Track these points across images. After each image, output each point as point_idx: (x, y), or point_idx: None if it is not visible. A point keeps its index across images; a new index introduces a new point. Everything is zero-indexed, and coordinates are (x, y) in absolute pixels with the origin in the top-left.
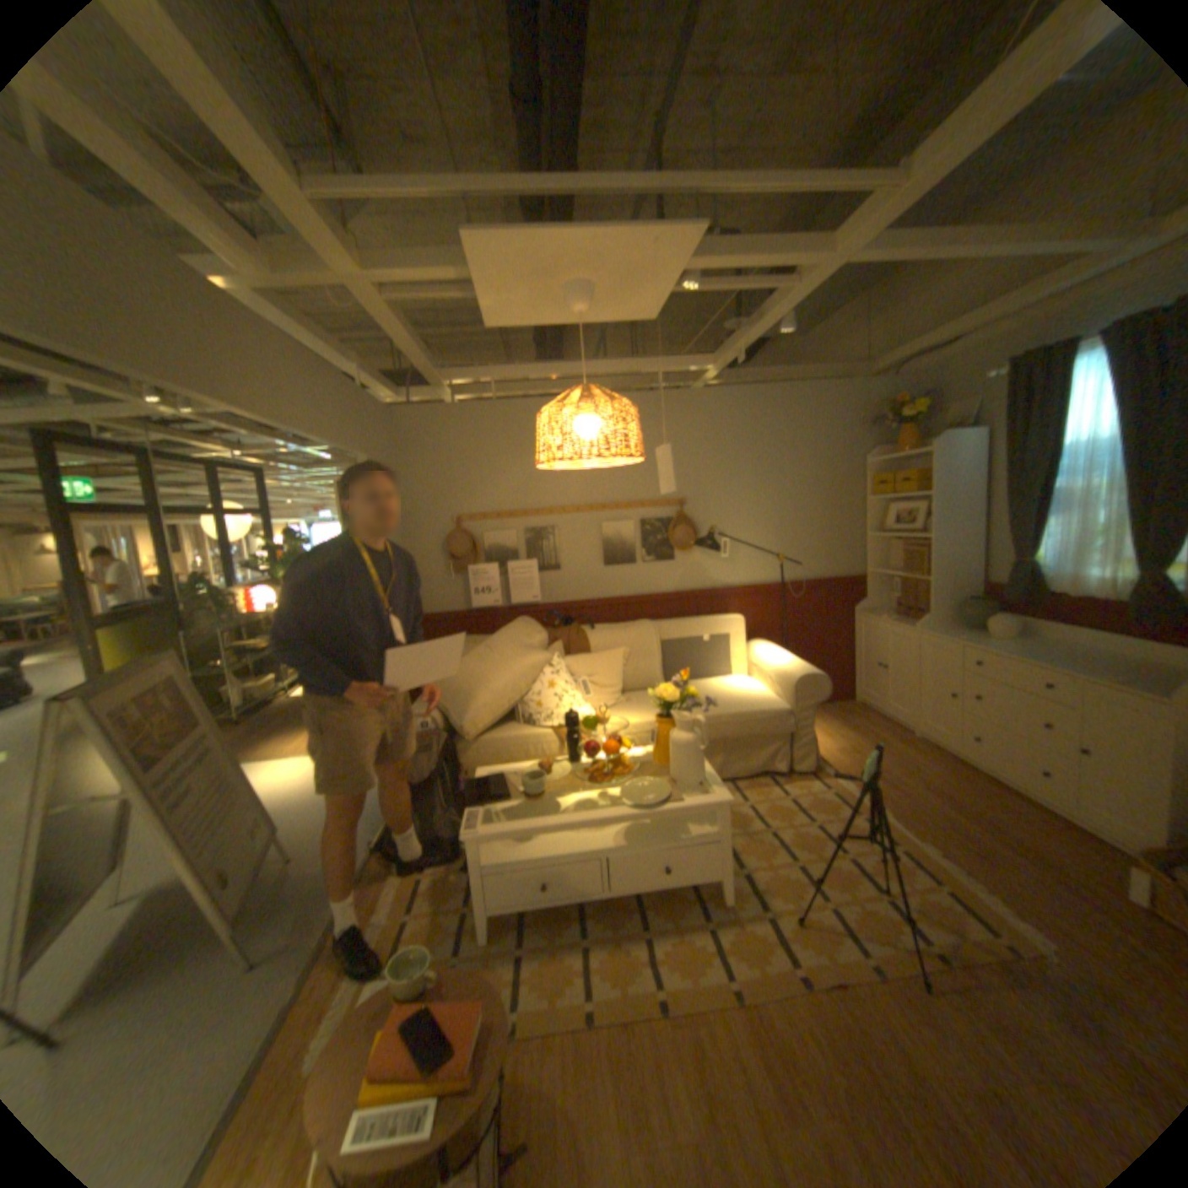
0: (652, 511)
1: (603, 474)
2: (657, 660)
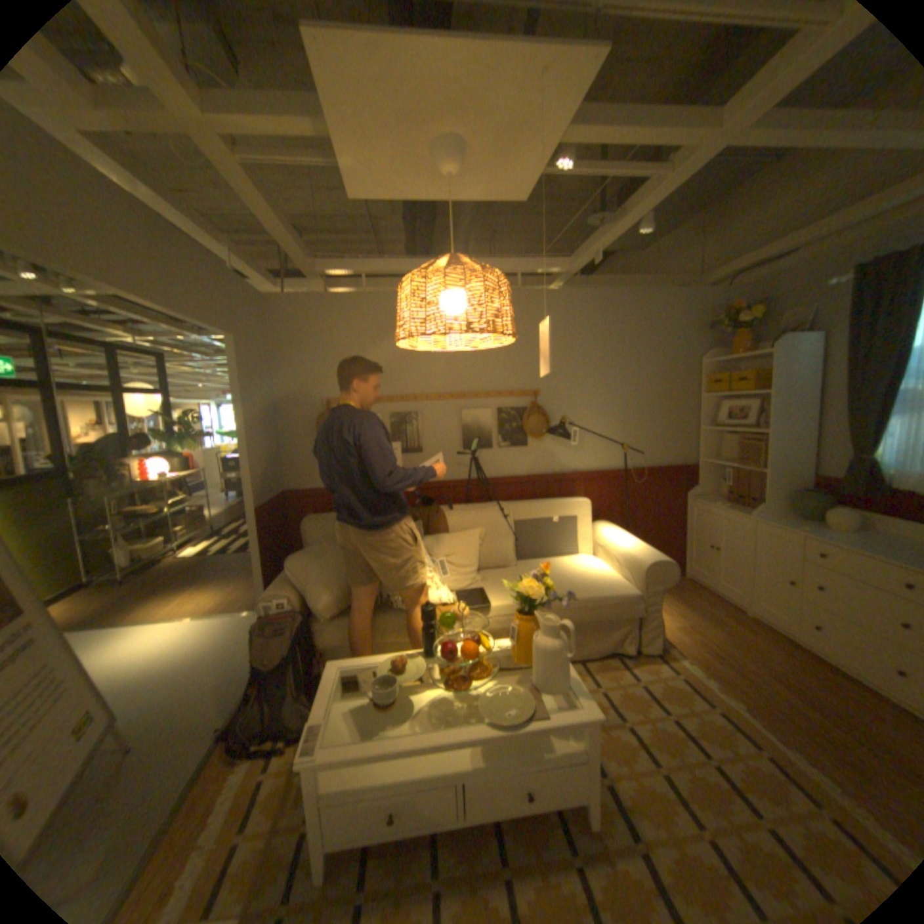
0: (509, 399)
1: (465, 363)
2: (511, 539)
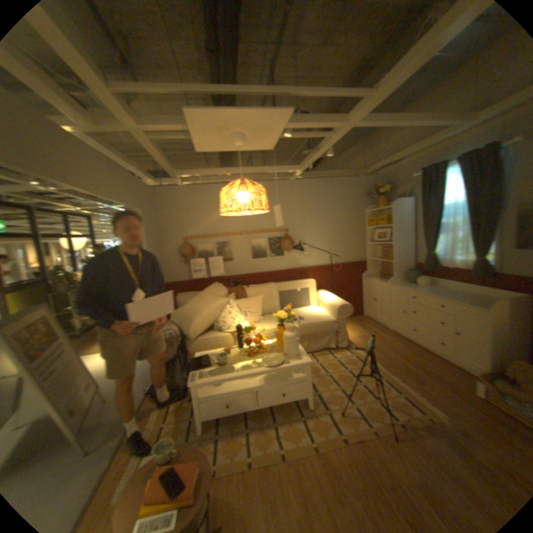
0: (274, 234)
1: (251, 217)
2: (277, 300)
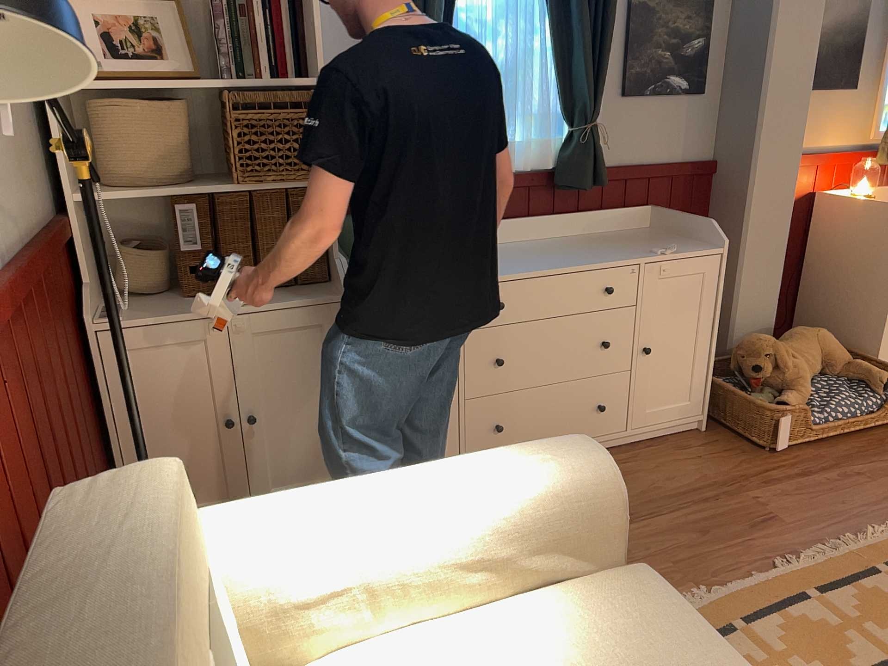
0: None
1: None
2: None
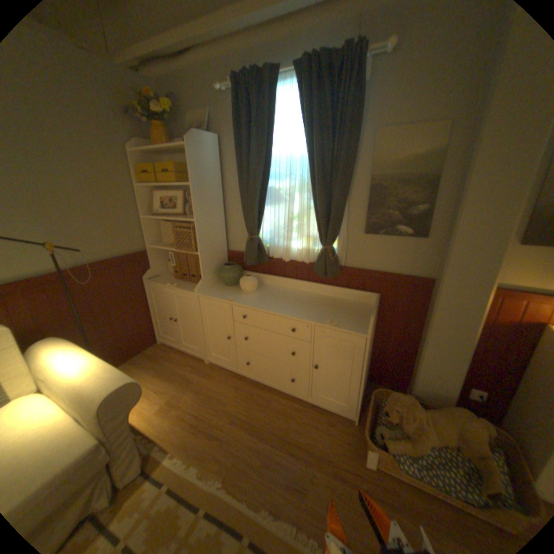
0: None
1: None
2: None
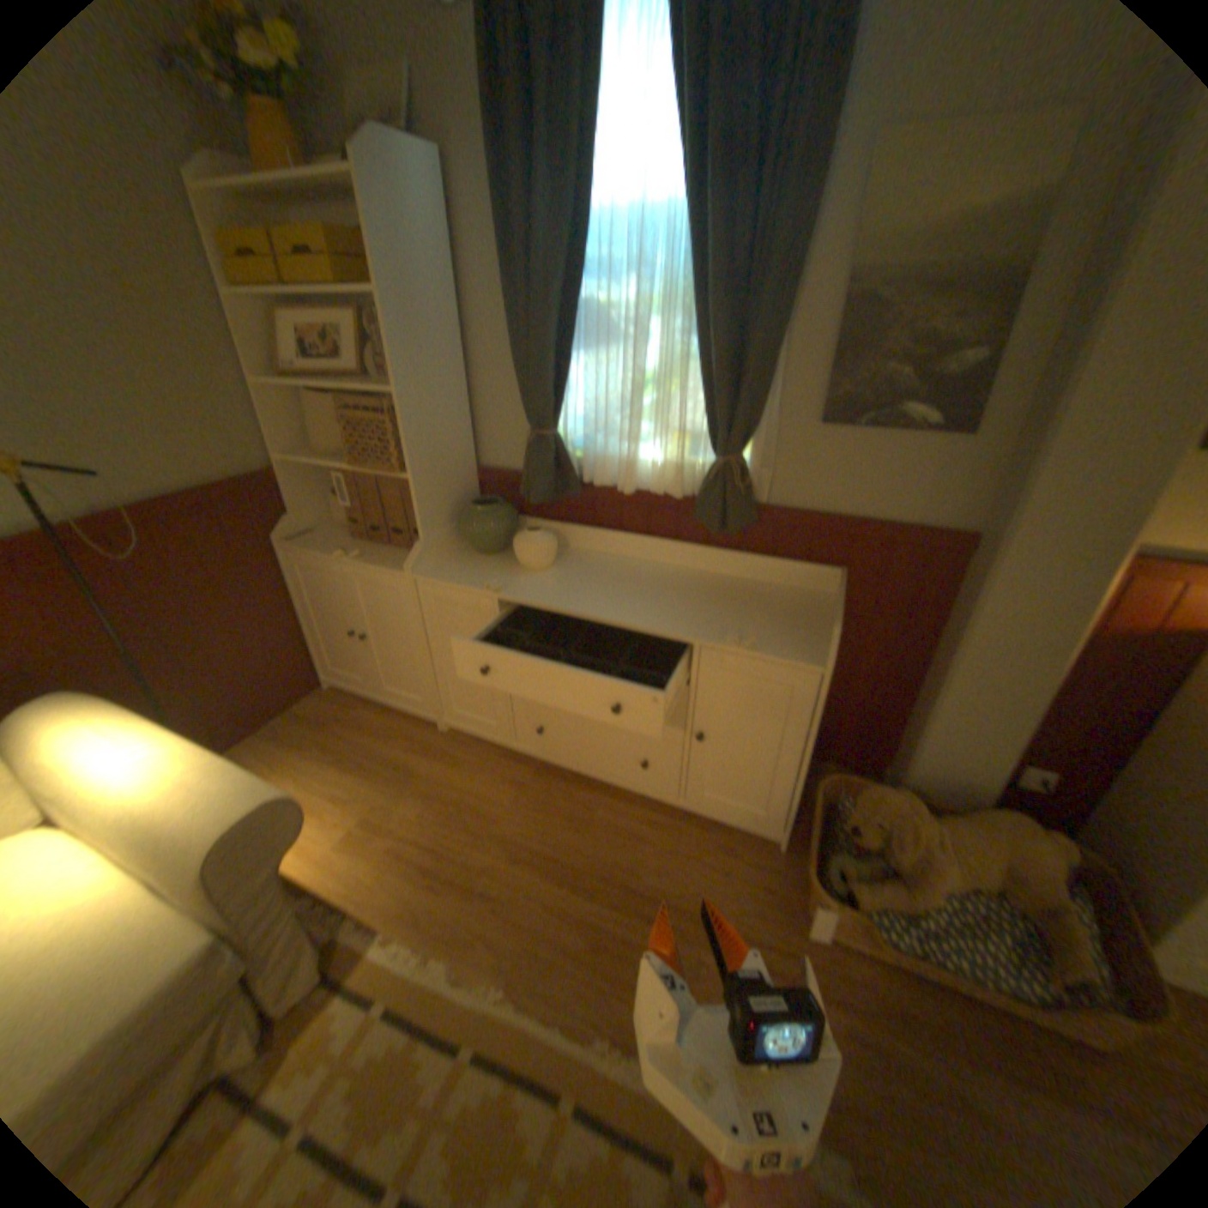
0: None
1: None
2: None
